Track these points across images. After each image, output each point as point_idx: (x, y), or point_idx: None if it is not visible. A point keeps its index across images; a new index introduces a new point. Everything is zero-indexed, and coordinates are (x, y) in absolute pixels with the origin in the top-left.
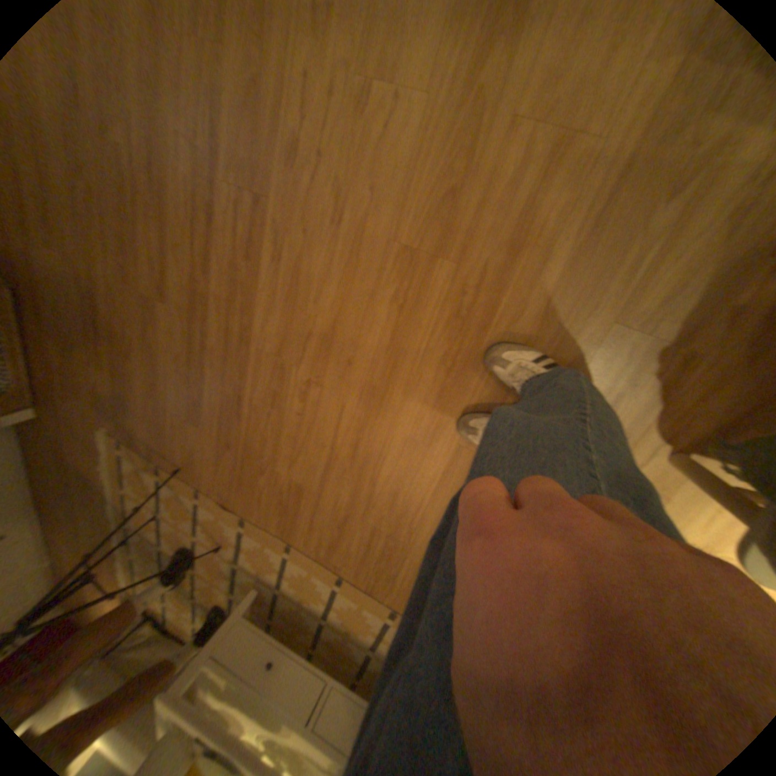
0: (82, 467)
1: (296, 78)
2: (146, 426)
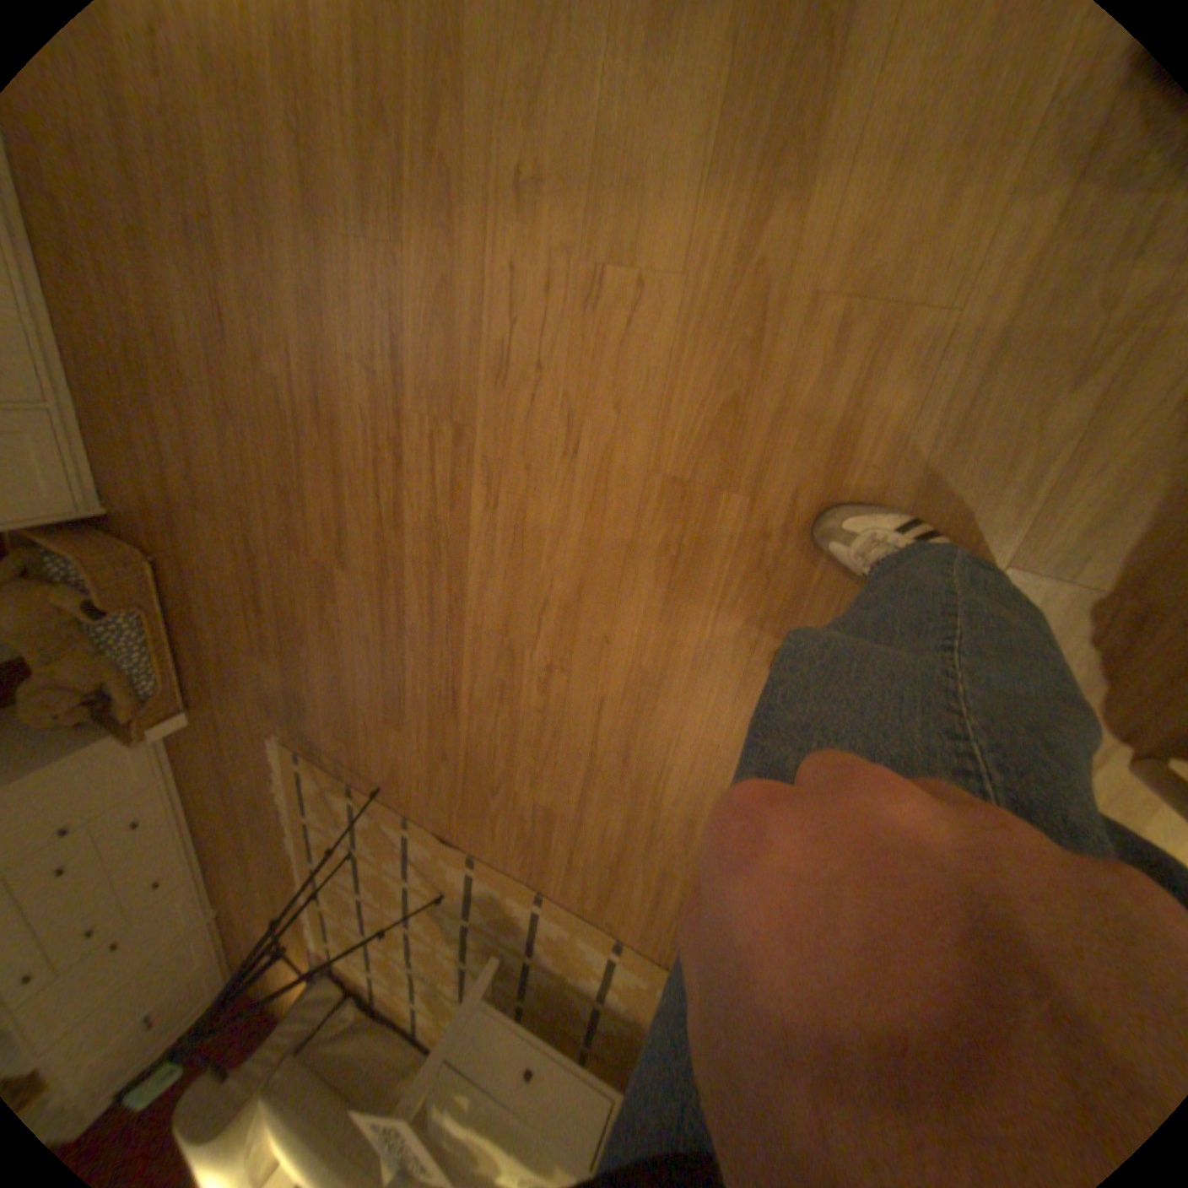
0: (253, 787)
1: (501, 274)
2: (333, 732)
